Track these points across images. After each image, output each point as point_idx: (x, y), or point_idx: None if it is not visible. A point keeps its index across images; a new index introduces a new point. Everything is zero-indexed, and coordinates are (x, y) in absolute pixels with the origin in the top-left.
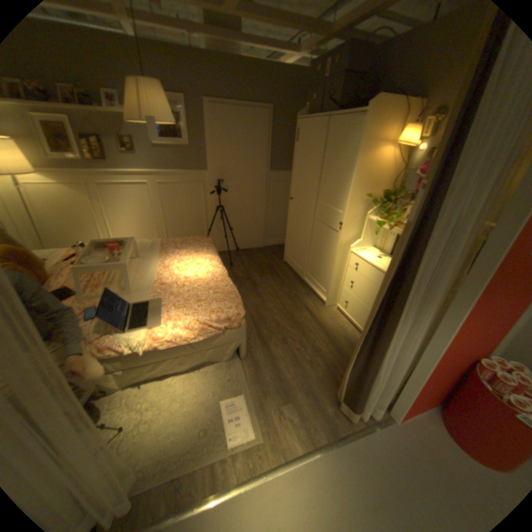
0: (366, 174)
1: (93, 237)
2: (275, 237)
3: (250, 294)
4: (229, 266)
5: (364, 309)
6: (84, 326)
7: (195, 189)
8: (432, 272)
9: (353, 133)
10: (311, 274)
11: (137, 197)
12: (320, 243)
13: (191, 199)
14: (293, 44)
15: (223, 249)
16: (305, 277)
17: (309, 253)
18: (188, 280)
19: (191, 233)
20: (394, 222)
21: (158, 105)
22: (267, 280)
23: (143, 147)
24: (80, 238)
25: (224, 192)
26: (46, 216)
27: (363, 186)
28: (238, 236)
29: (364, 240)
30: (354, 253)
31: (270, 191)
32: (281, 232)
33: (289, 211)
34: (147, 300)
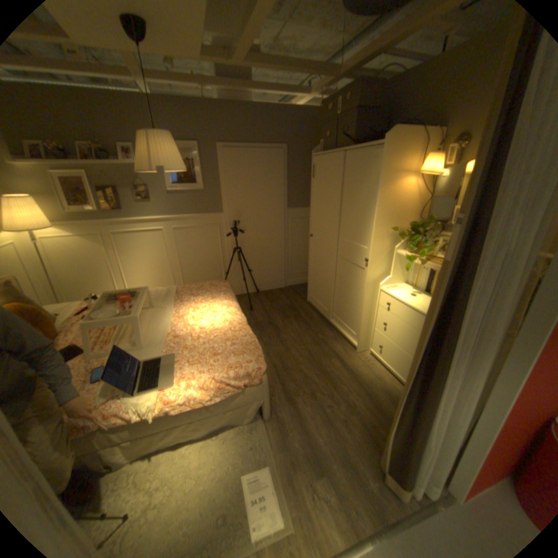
0: (388, 207)
1: (107, 287)
2: (296, 276)
3: (272, 341)
4: (248, 310)
5: (402, 355)
6: (88, 392)
7: (211, 232)
8: (481, 317)
9: (370, 166)
10: (338, 315)
11: (152, 244)
12: (345, 282)
13: (206, 243)
14: (302, 87)
15: (242, 292)
16: (331, 319)
17: (334, 292)
18: (203, 332)
19: (207, 277)
20: (426, 256)
21: (169, 154)
22: (290, 324)
23: (157, 195)
24: (94, 289)
25: (240, 233)
26: (60, 270)
27: (386, 220)
28: (257, 277)
29: (394, 277)
30: (384, 291)
31: (288, 229)
32: (302, 270)
33: (310, 249)
34: (158, 357)
